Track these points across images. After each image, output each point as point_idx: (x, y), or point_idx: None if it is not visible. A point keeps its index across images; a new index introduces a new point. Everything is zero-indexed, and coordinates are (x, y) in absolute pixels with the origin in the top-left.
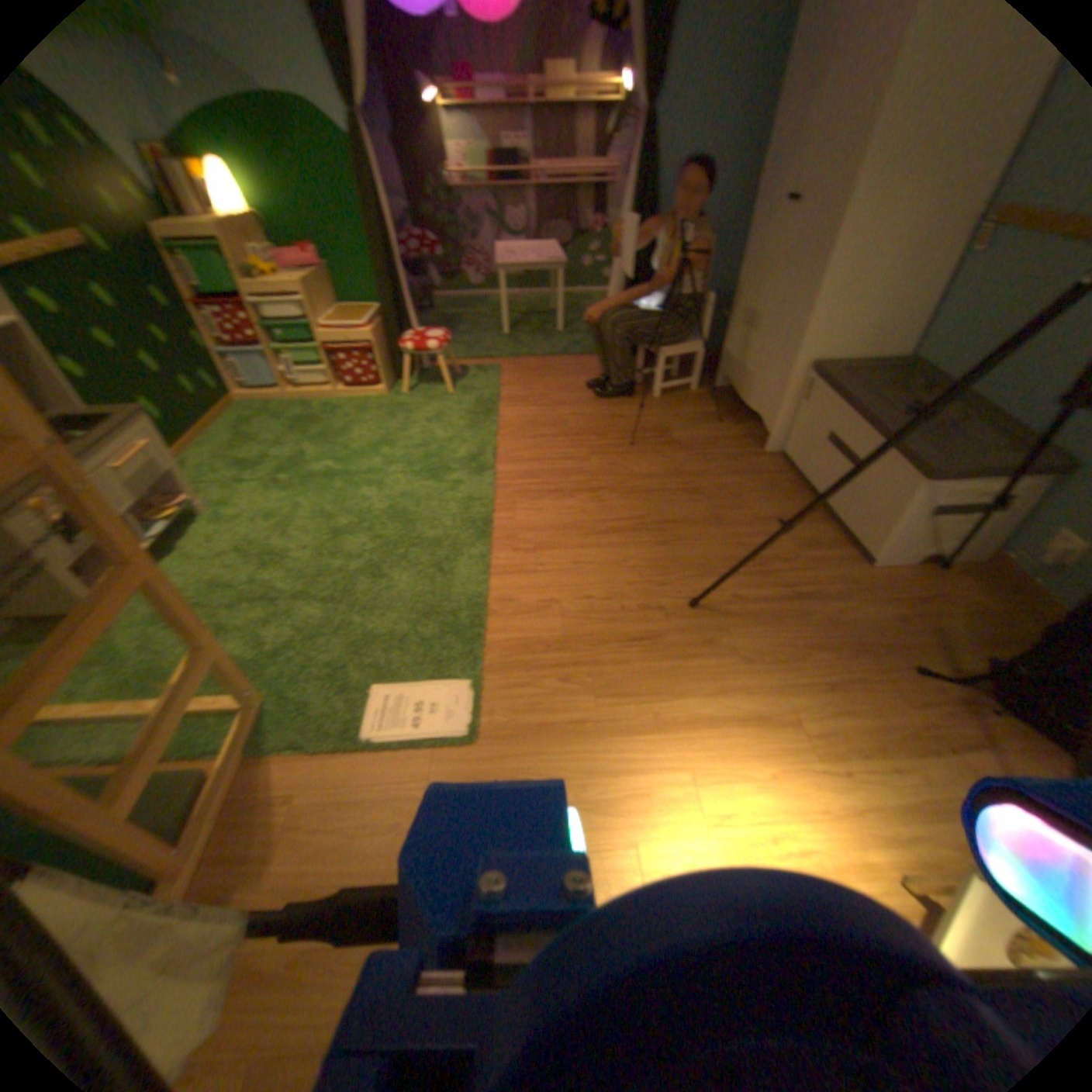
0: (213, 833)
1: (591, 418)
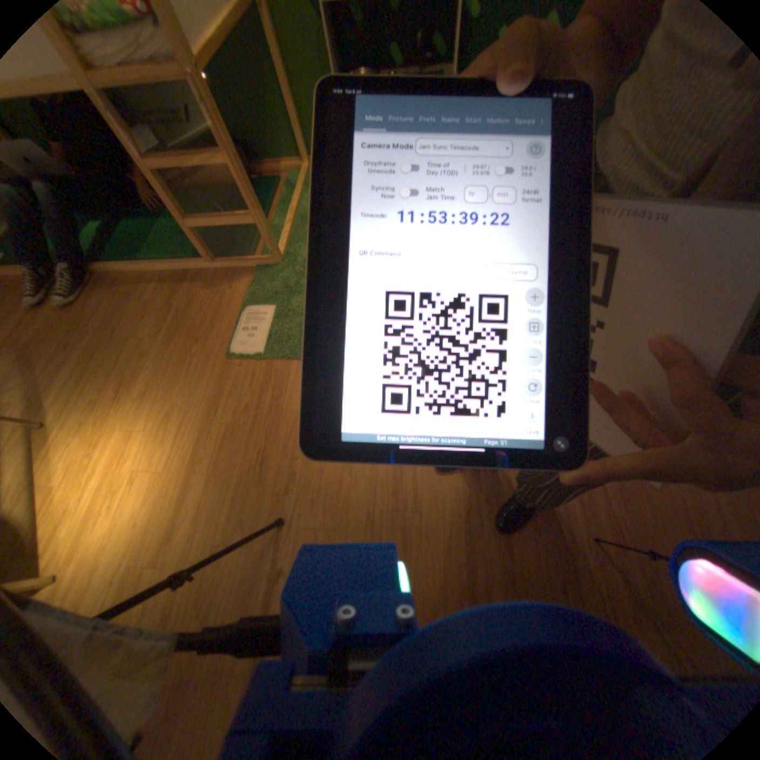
0: (225, 271)
1: (685, 501)
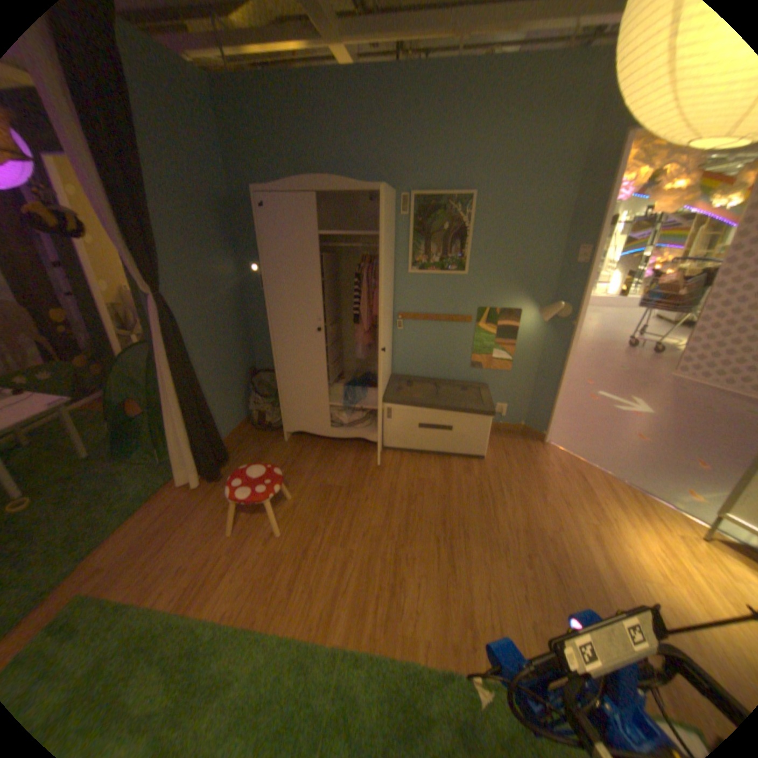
0: None
1: (282, 524)
